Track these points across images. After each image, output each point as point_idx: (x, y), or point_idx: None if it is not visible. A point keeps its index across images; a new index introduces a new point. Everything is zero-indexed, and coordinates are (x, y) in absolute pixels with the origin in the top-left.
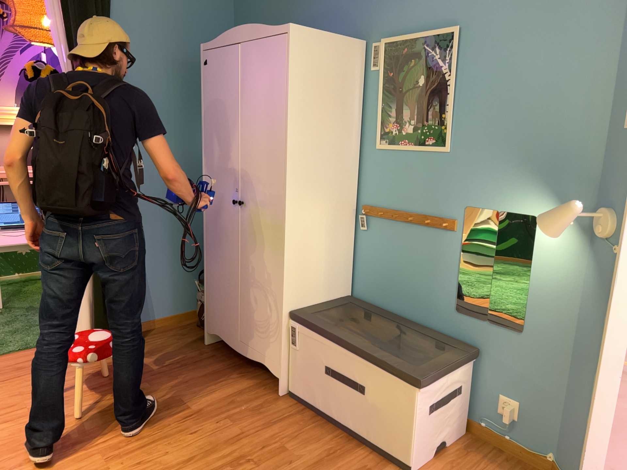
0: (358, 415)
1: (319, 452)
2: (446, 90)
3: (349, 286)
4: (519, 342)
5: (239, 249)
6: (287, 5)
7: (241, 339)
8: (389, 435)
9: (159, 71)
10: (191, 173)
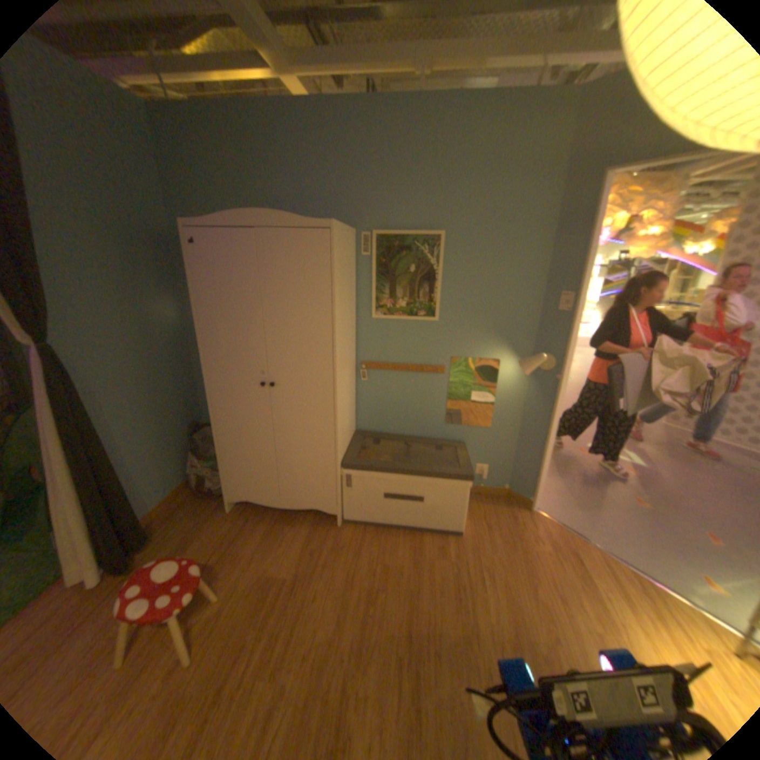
0: (416, 515)
1: (407, 554)
2: (434, 276)
3: (355, 423)
4: (489, 432)
5: (272, 424)
6: (248, 177)
7: (281, 497)
8: (444, 519)
9: (93, 241)
10: (153, 353)
